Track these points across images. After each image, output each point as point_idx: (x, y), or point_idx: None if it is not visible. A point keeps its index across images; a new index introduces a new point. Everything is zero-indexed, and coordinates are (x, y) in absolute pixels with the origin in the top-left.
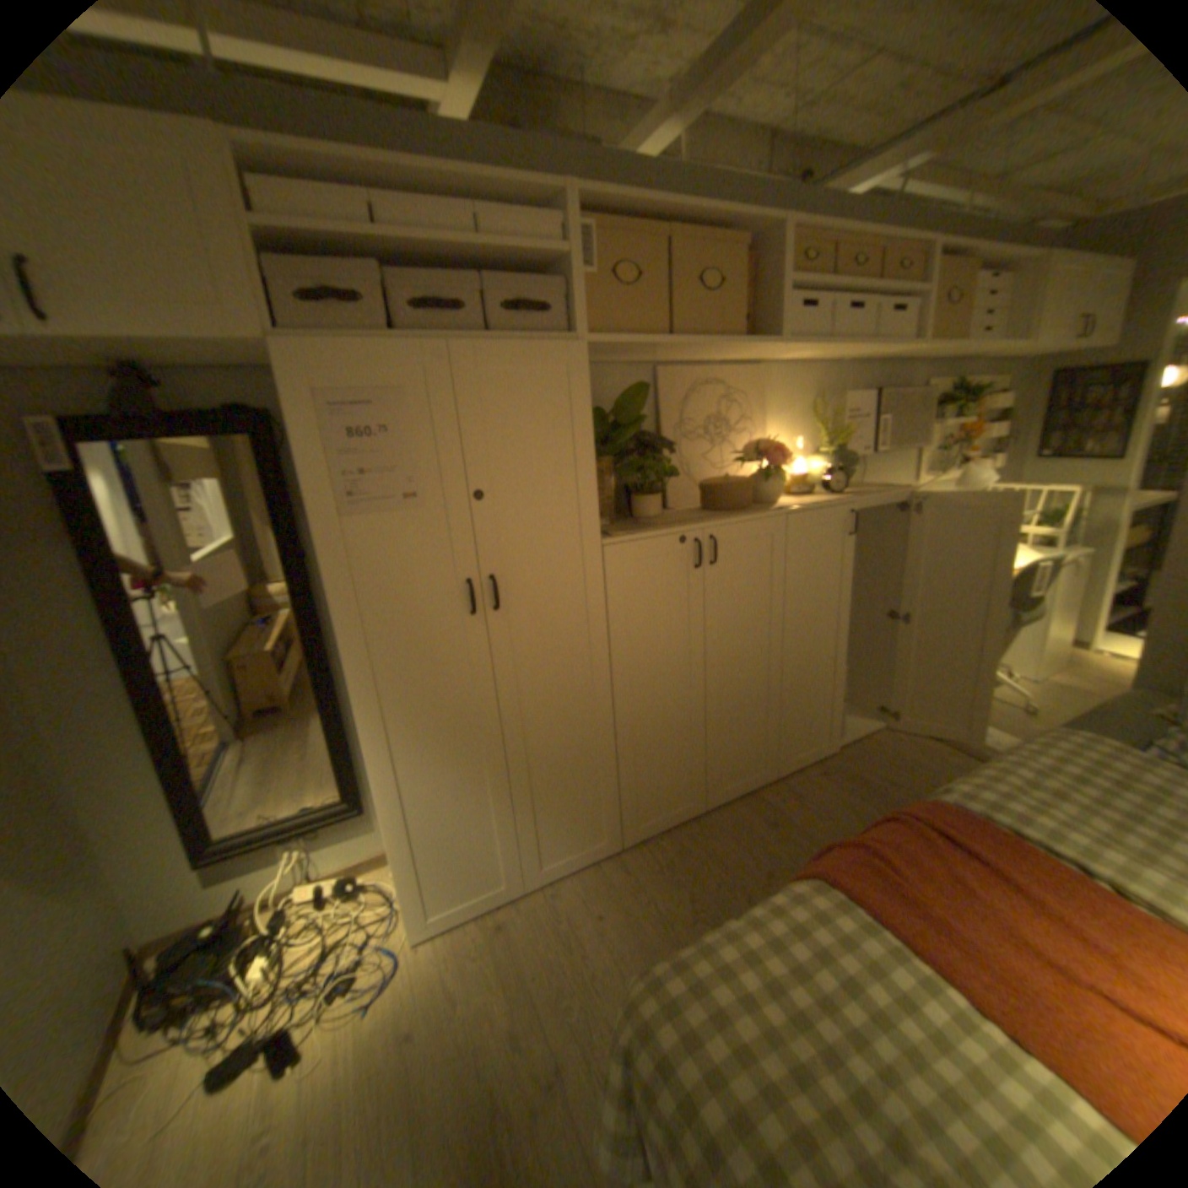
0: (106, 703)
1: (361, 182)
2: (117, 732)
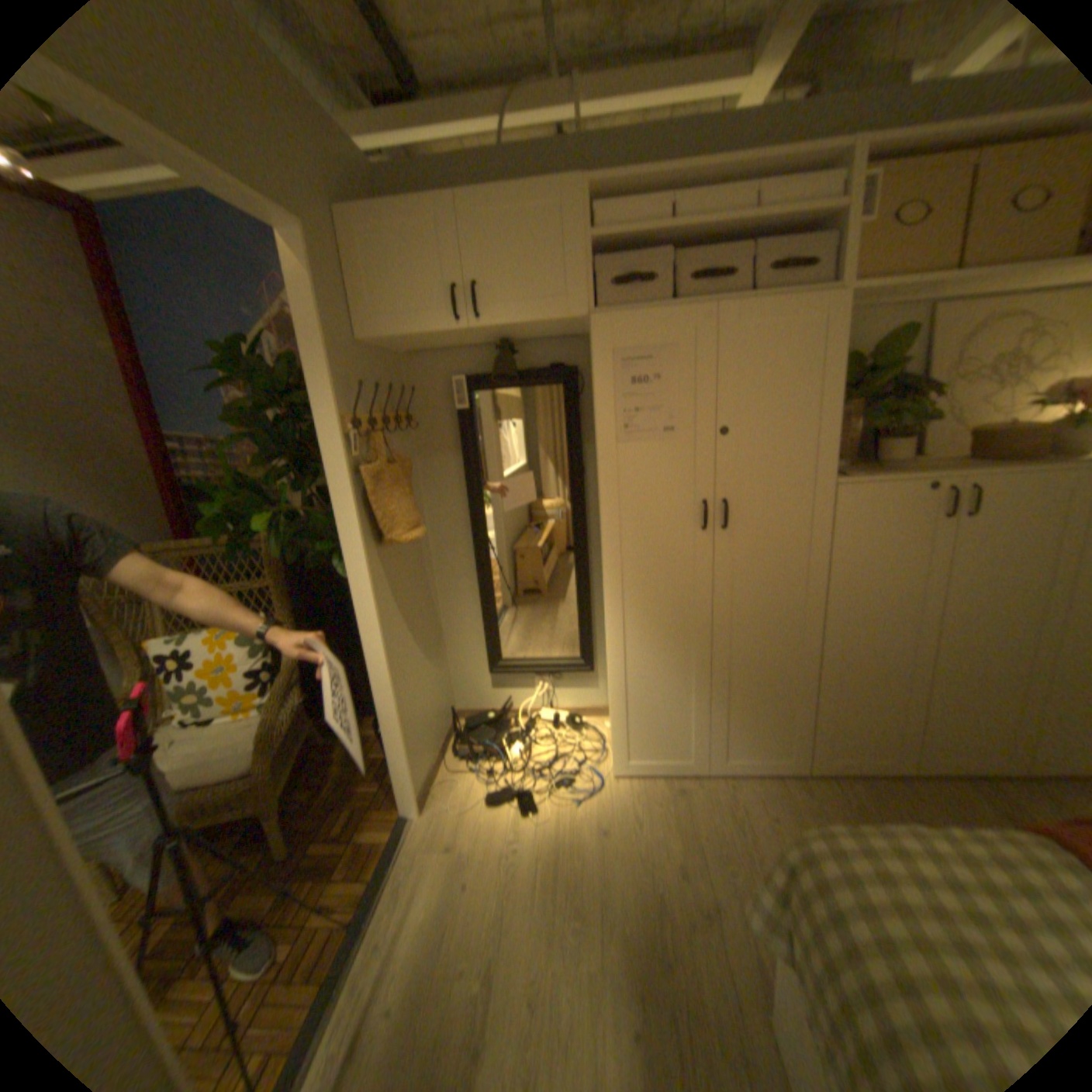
0: (464, 556)
1: (669, 189)
2: (466, 576)
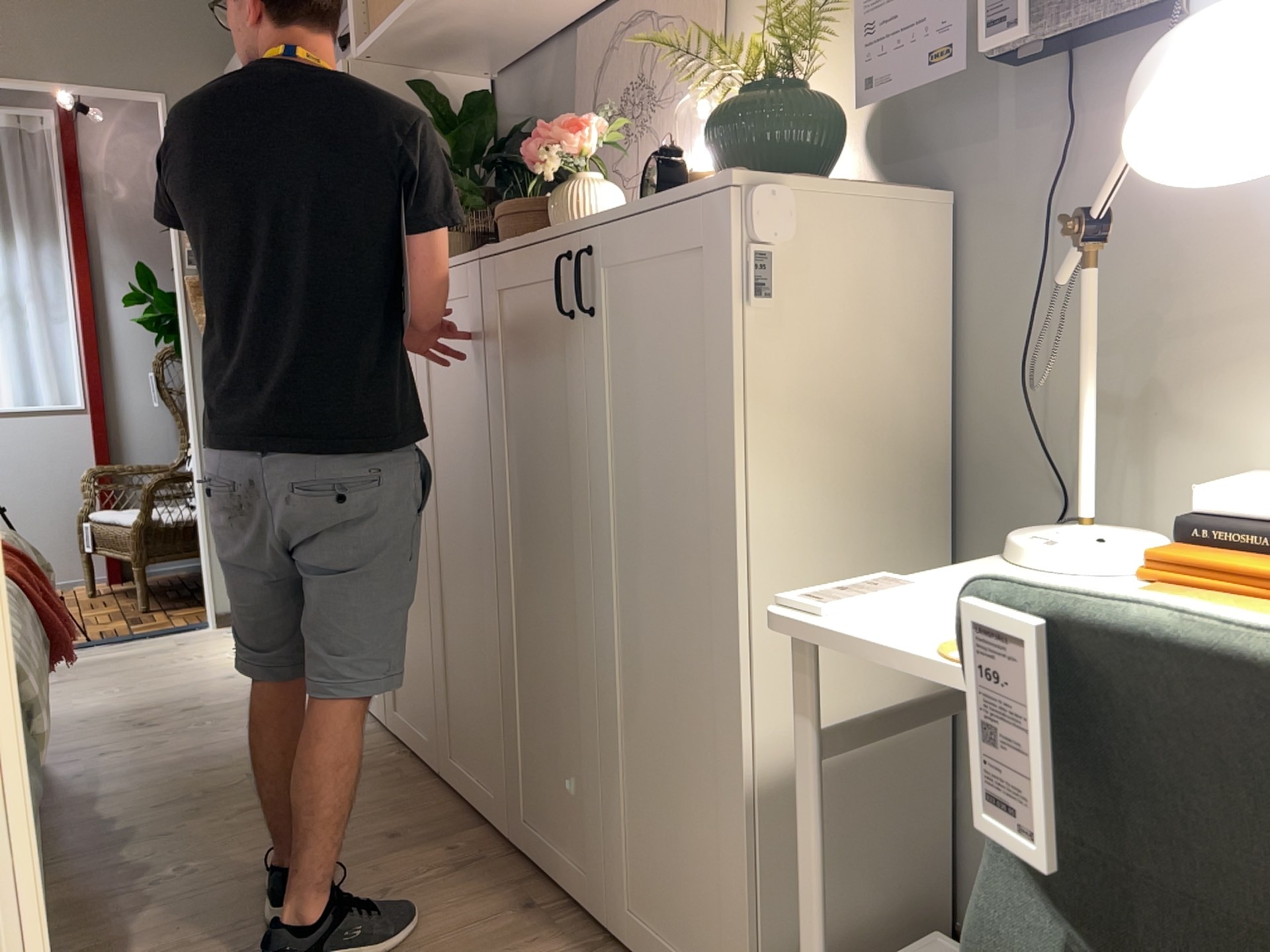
0: None
1: None
2: None
